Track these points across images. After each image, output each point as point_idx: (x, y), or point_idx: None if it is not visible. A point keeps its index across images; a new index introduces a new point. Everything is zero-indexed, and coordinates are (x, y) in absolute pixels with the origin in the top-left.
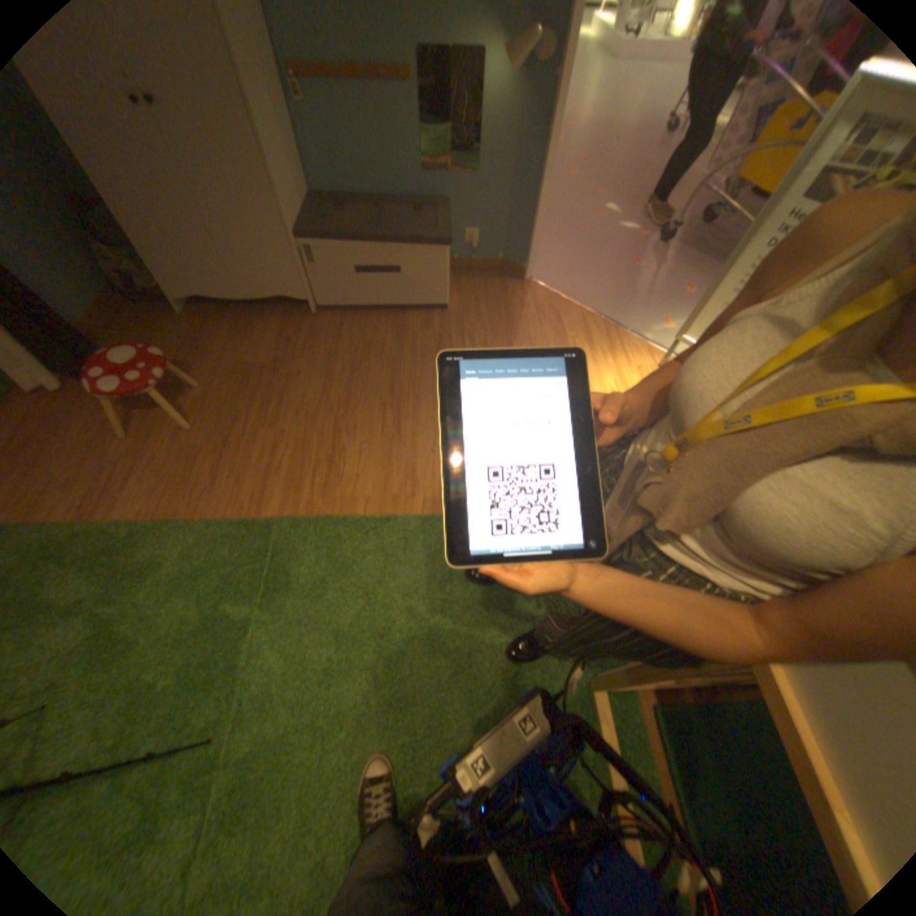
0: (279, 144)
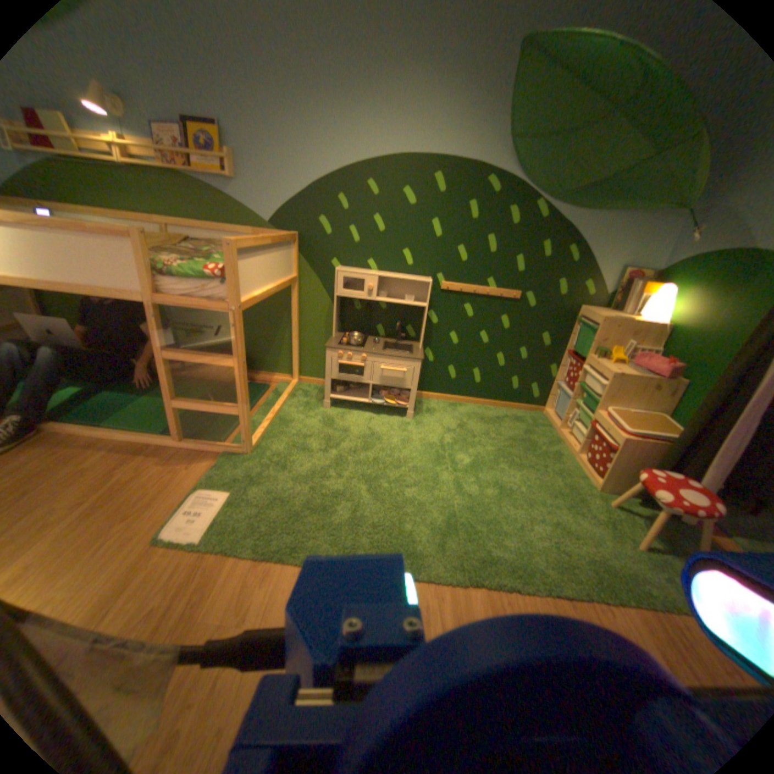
0: None
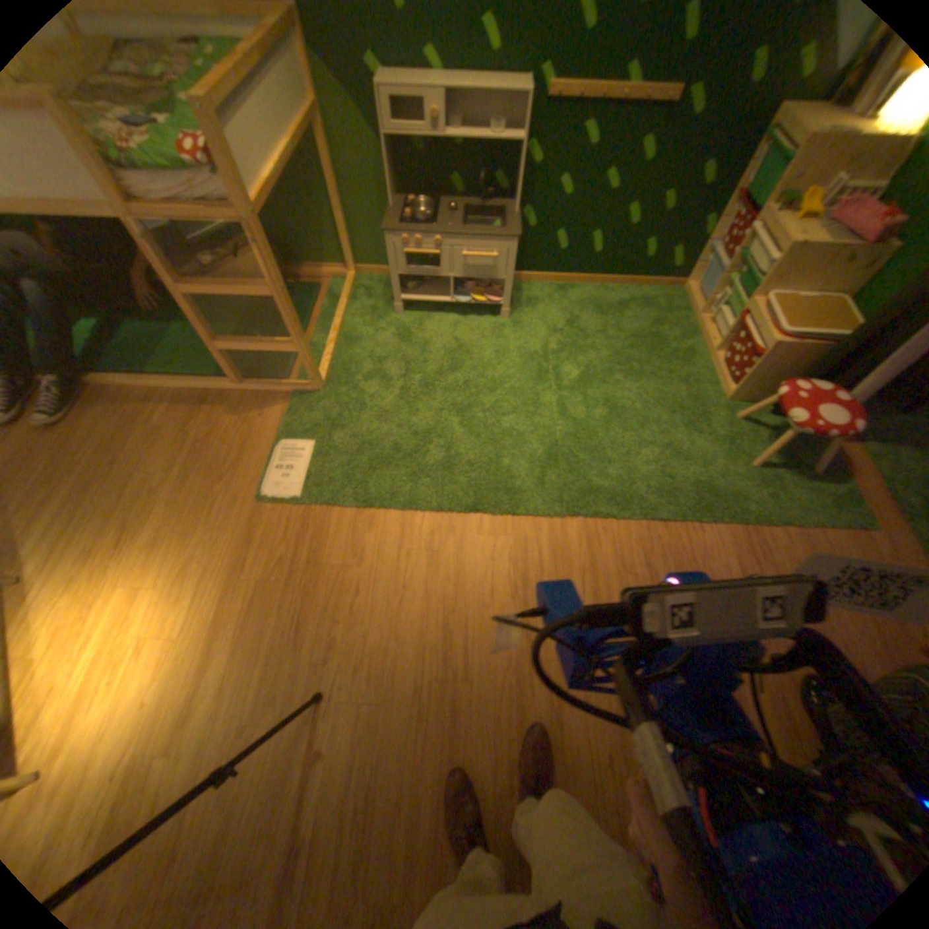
0: None
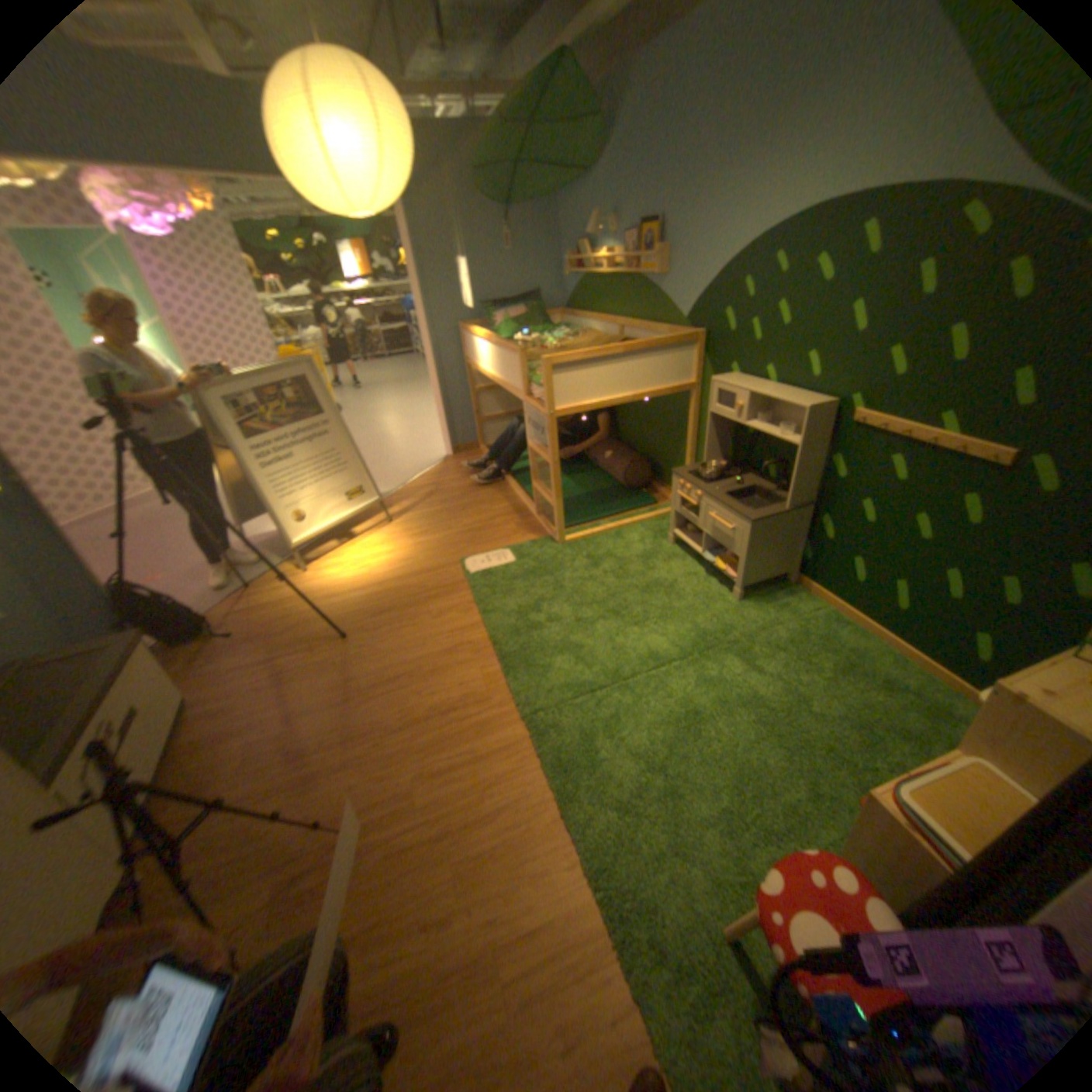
0: None
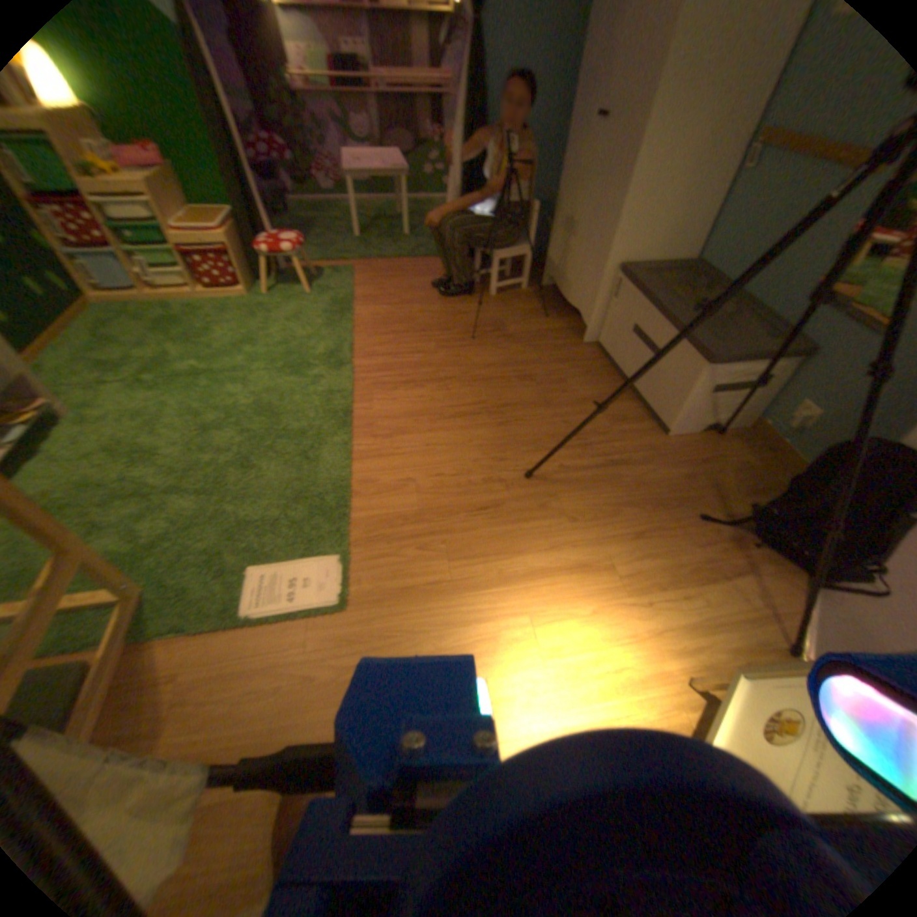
0: (670, 193)
